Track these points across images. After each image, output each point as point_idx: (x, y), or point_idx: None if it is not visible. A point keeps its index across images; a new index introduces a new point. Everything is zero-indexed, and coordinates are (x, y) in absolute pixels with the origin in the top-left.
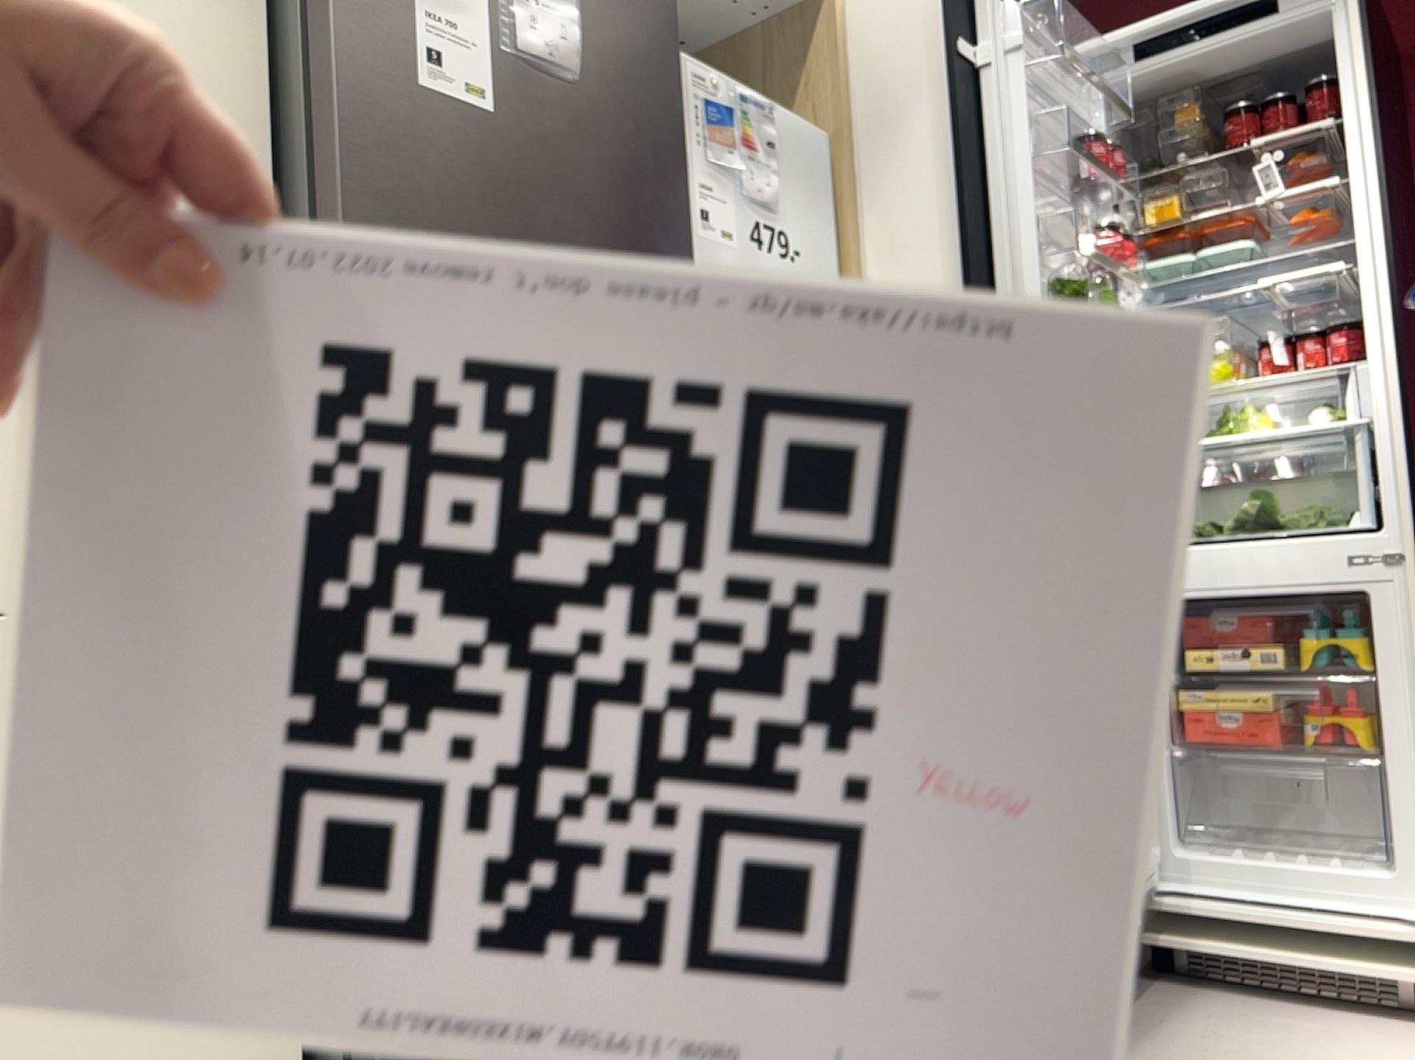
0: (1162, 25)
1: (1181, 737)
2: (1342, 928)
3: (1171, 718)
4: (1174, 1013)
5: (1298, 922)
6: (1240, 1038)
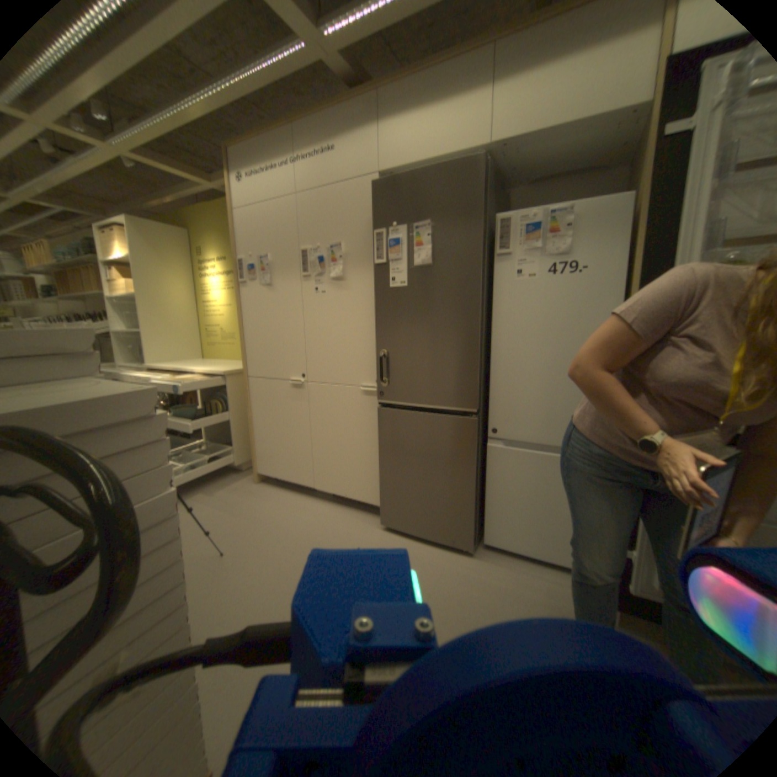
0: None
1: None
2: None
3: None
4: None
5: None
6: None
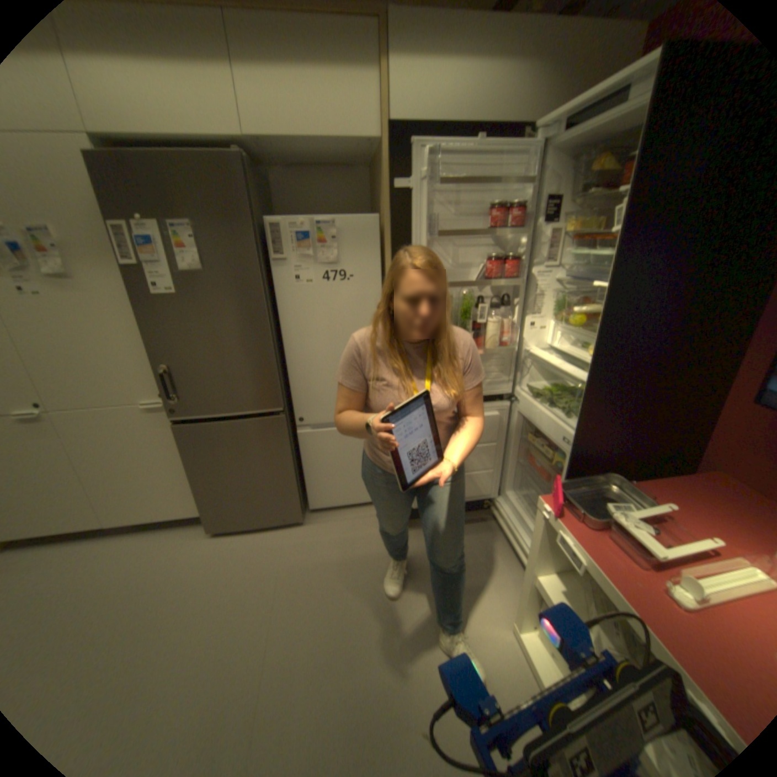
0: (570, 111)
1: (529, 459)
2: (523, 550)
3: (519, 453)
4: (472, 536)
5: (516, 539)
6: (473, 555)
